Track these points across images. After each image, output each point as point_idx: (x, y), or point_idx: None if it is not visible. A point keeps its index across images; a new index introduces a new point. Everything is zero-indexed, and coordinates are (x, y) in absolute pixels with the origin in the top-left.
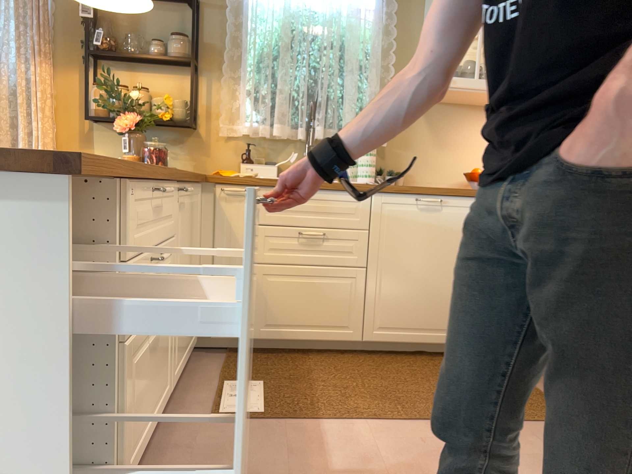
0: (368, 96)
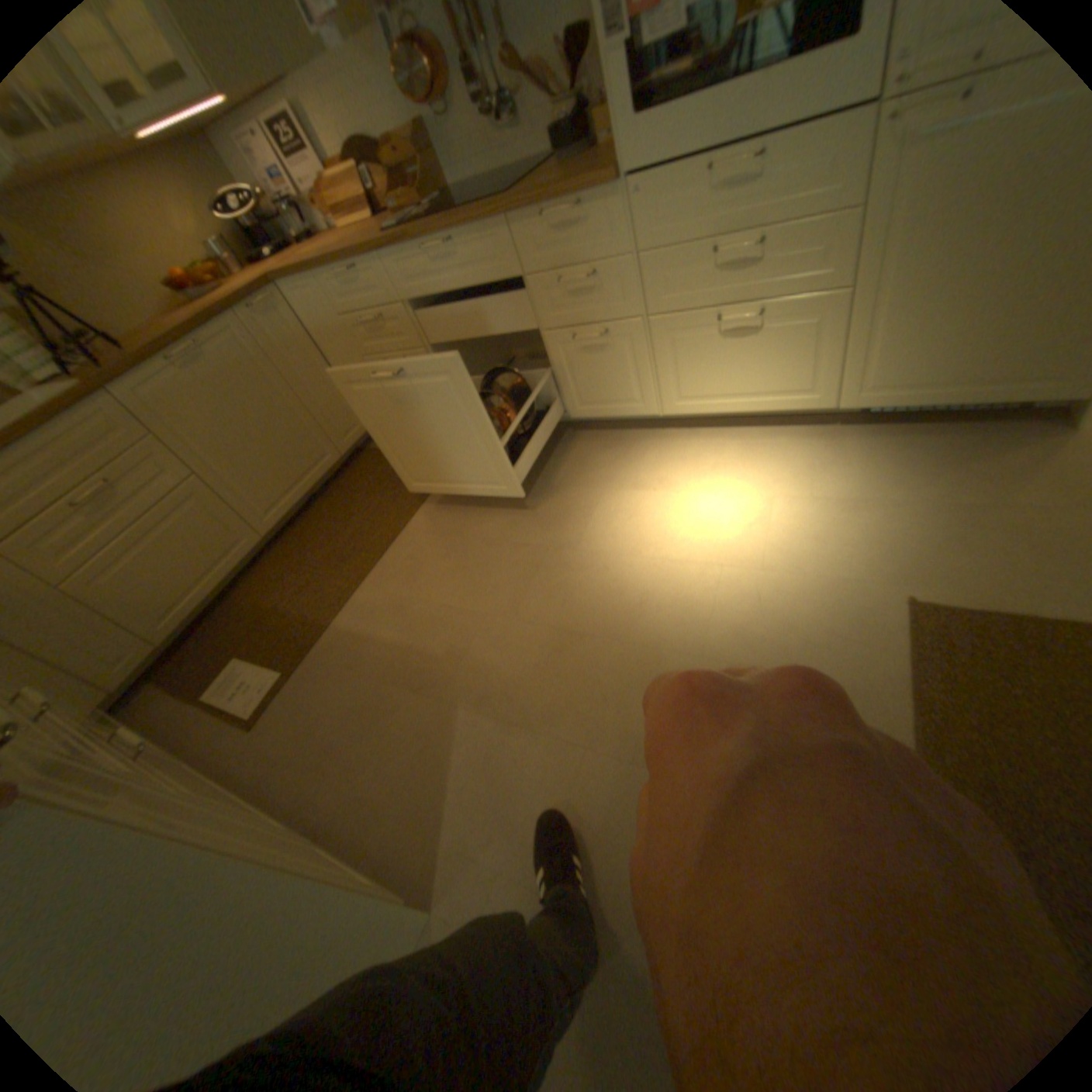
0: None
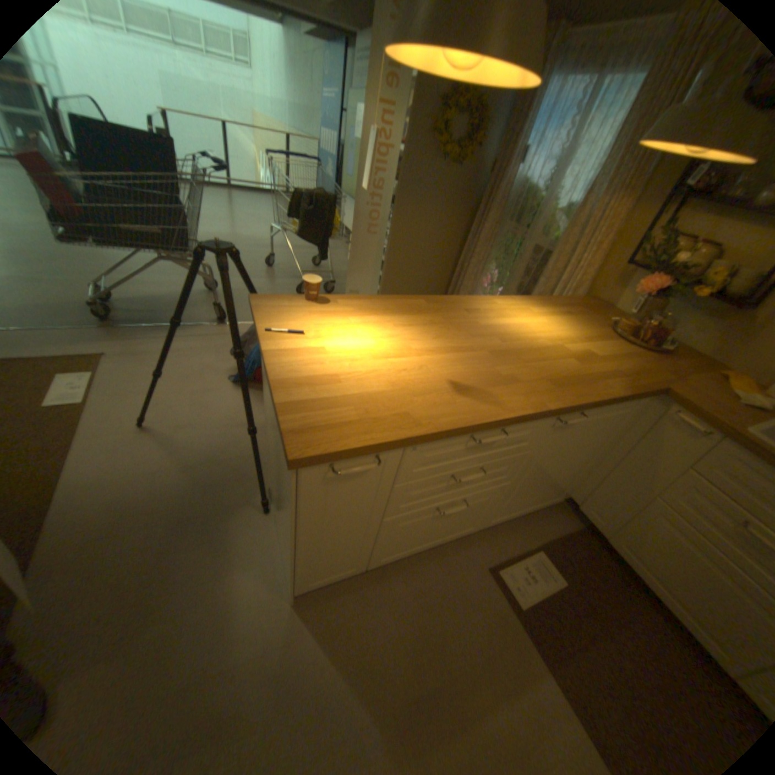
0: None
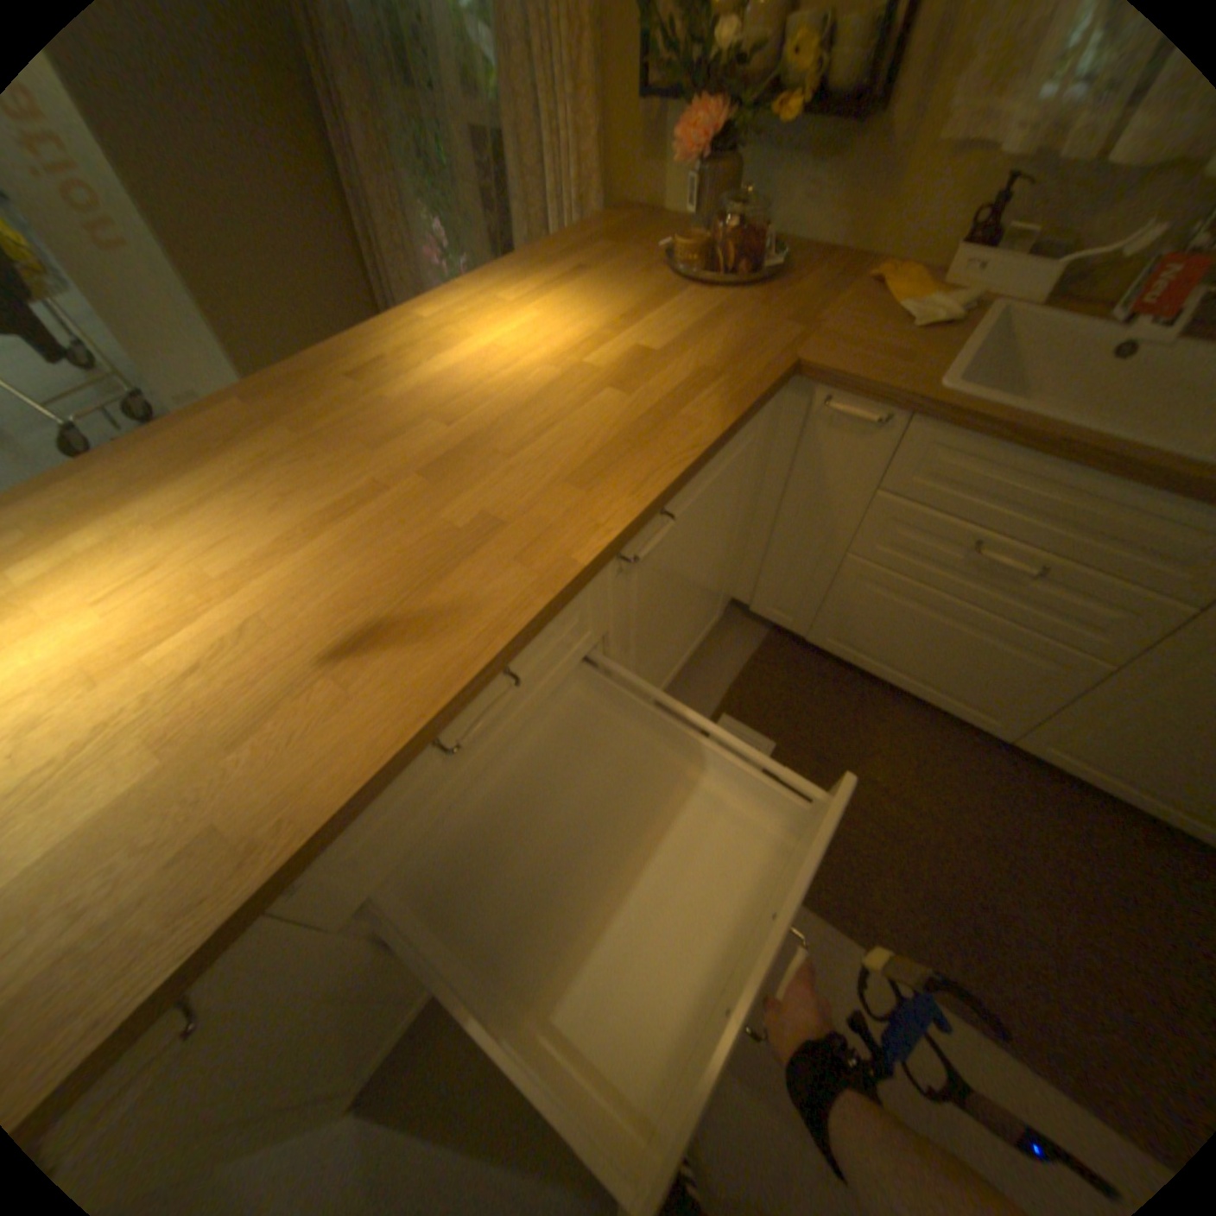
0: None
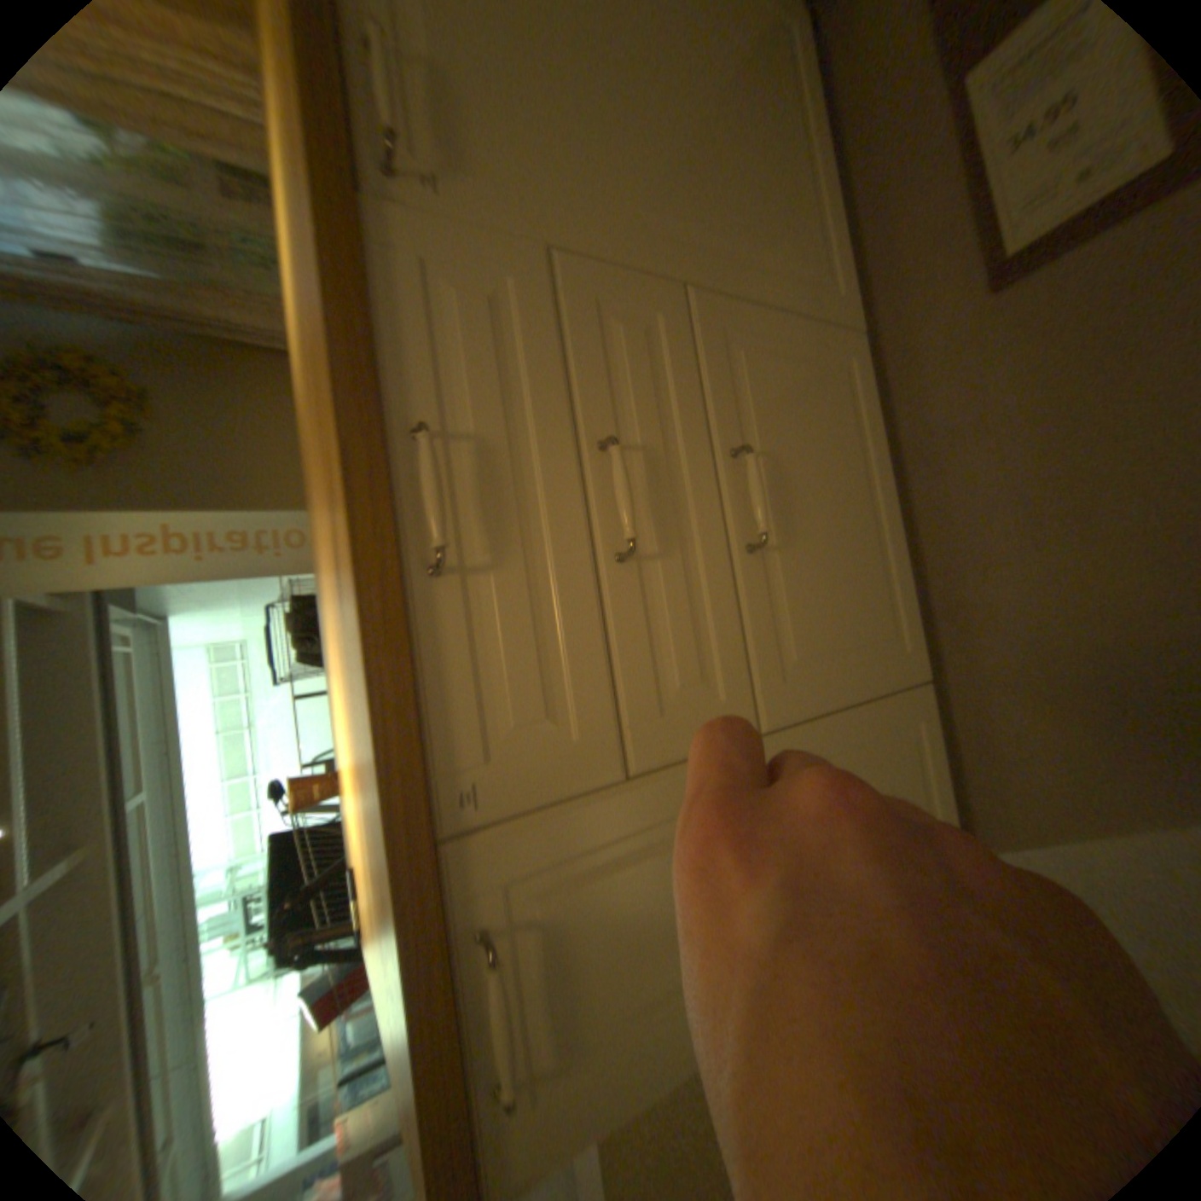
0: None
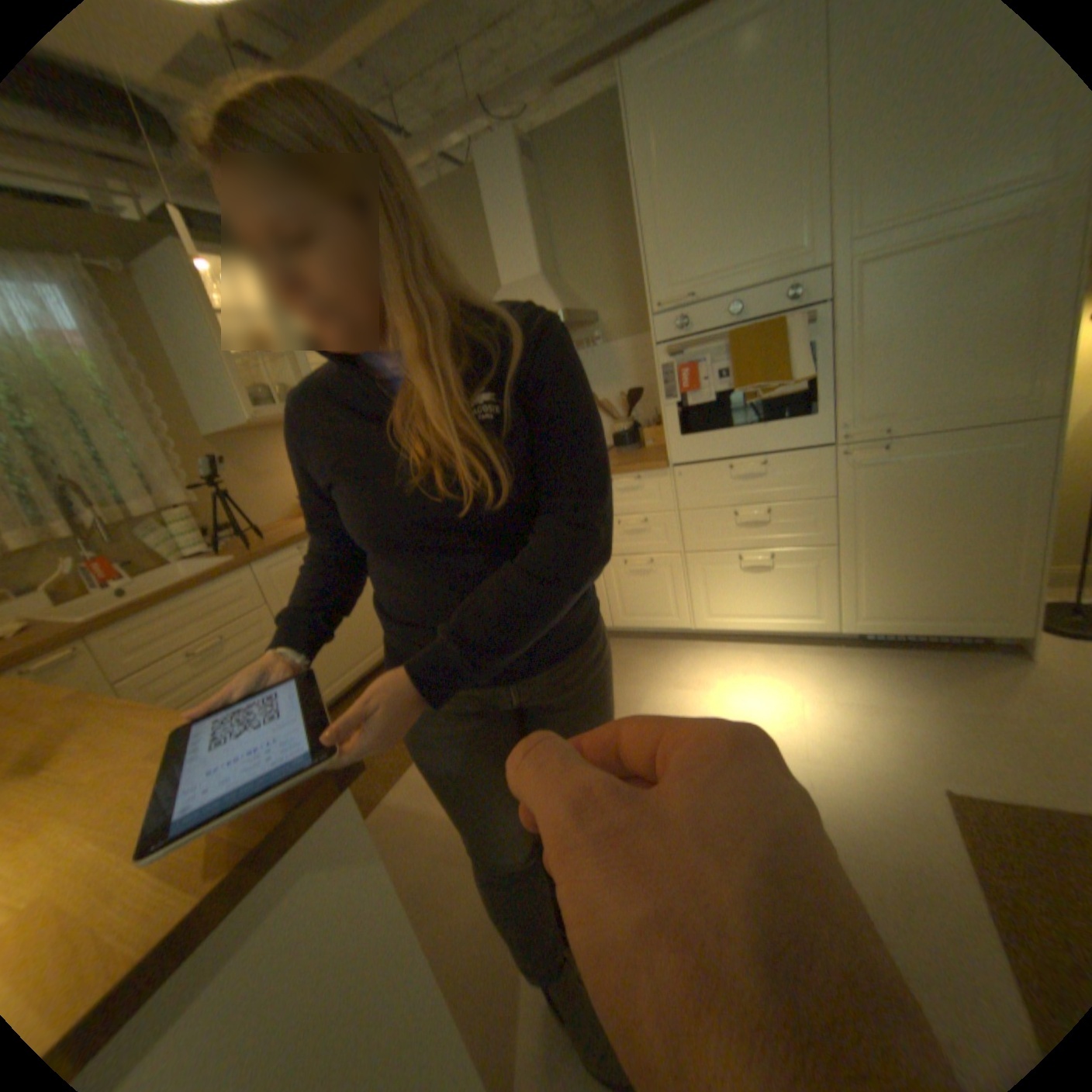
0: (138, 447)
